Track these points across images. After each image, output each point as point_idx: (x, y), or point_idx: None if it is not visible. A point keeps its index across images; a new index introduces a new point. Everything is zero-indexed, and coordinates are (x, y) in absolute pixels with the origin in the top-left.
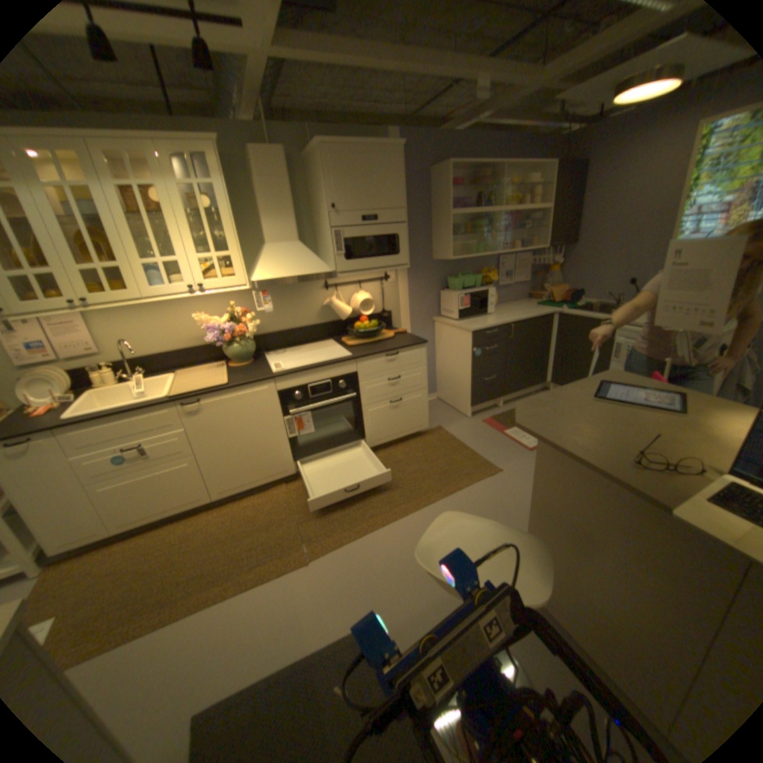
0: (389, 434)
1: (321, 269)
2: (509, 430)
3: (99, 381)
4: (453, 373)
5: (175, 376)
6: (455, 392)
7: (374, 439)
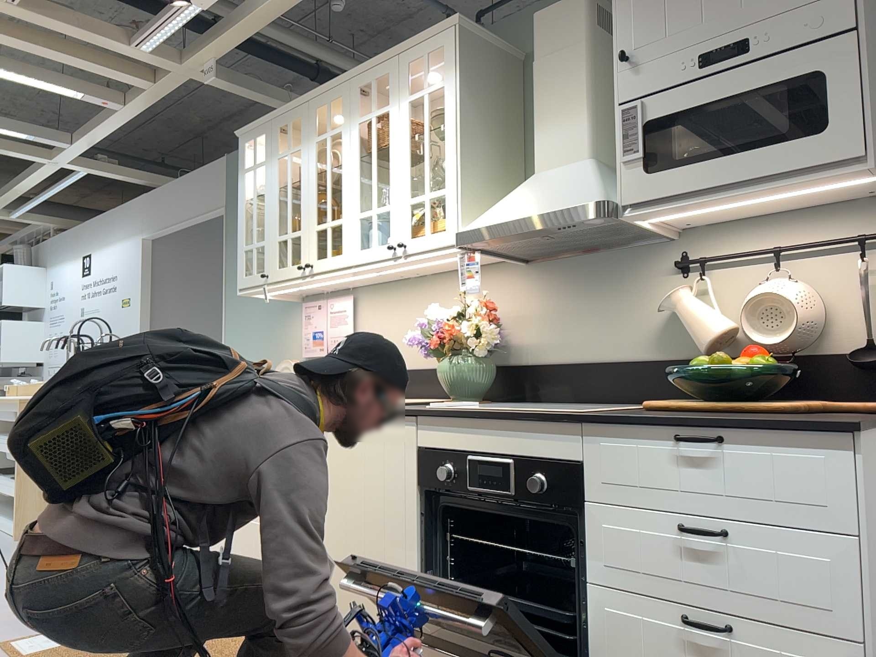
0: None
1: (581, 198)
2: None
3: None
4: None
5: None
6: None
7: None
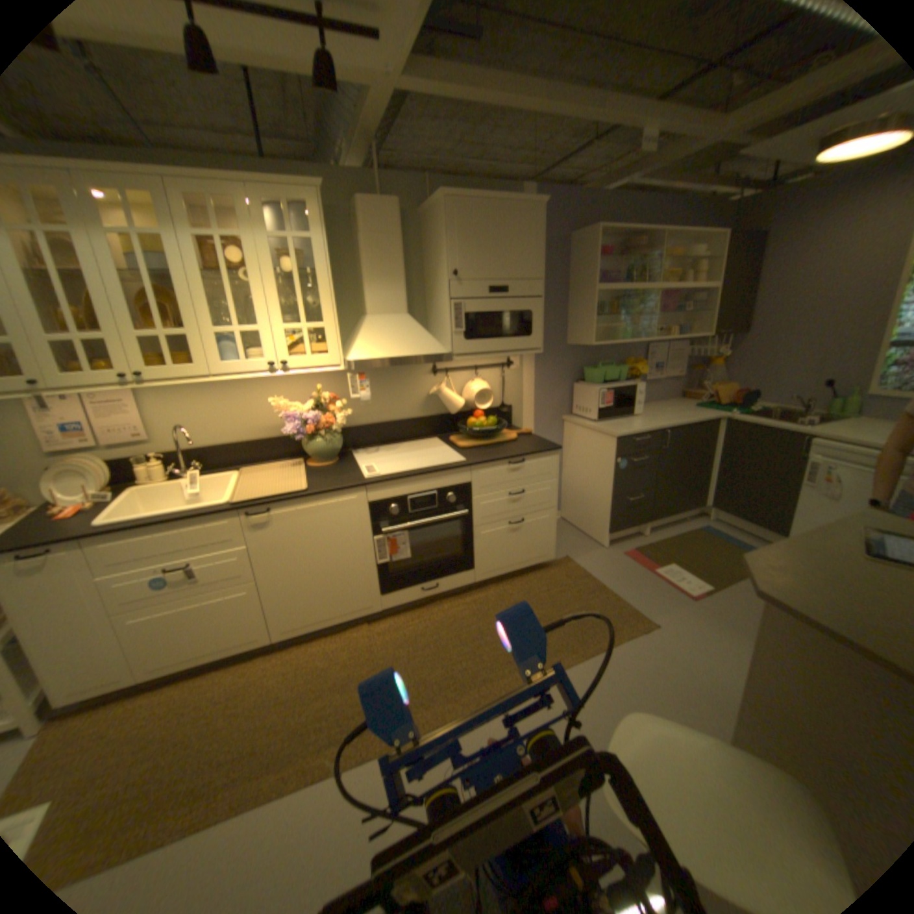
0: (505, 565)
1: (434, 350)
2: (661, 568)
3: (146, 477)
4: (587, 488)
5: (240, 475)
6: (588, 513)
7: (485, 571)
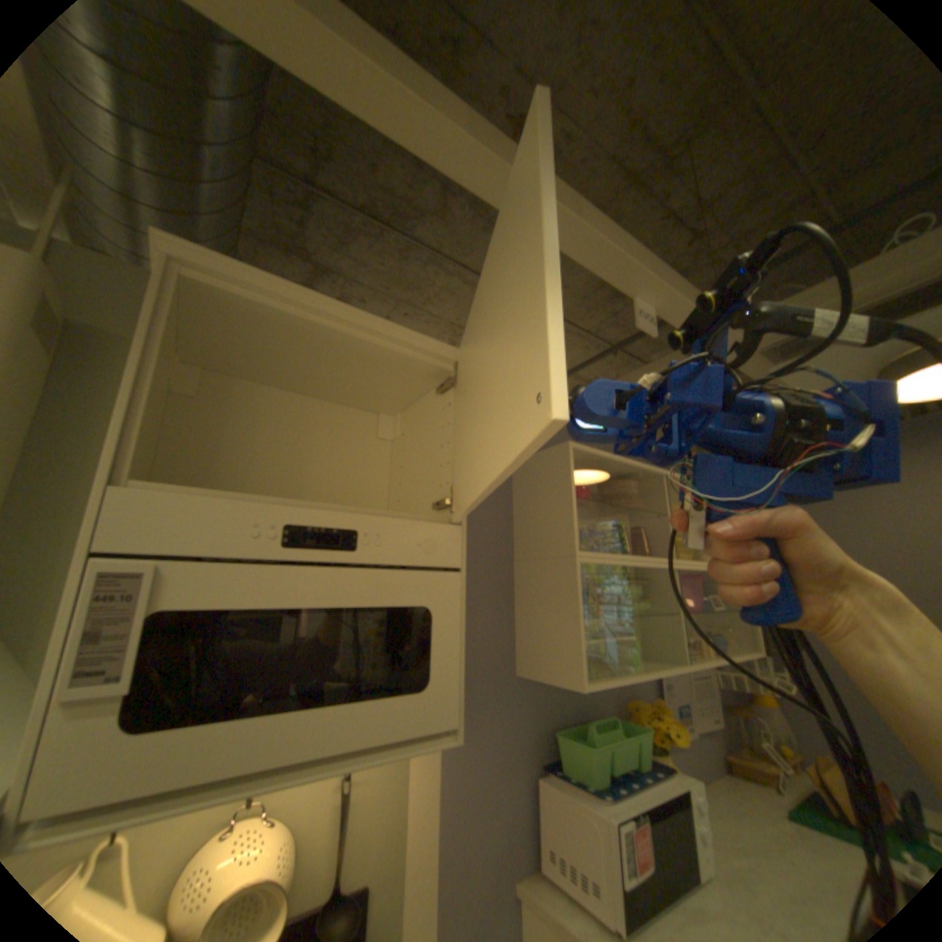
0: None
1: None
2: None
3: None
4: None
5: None
6: None
7: None
